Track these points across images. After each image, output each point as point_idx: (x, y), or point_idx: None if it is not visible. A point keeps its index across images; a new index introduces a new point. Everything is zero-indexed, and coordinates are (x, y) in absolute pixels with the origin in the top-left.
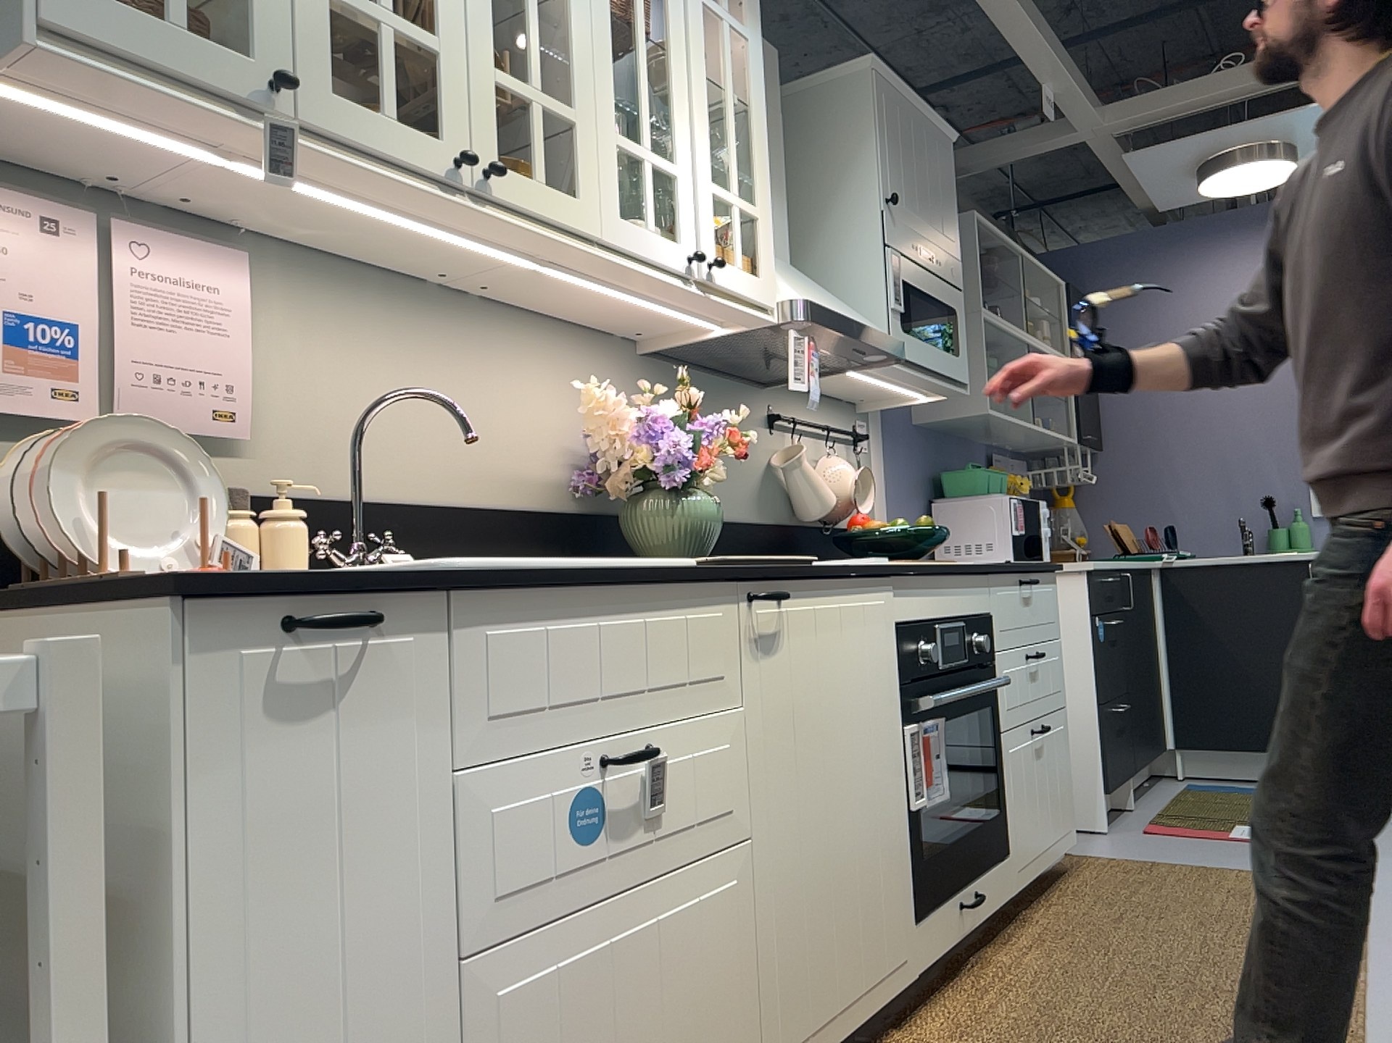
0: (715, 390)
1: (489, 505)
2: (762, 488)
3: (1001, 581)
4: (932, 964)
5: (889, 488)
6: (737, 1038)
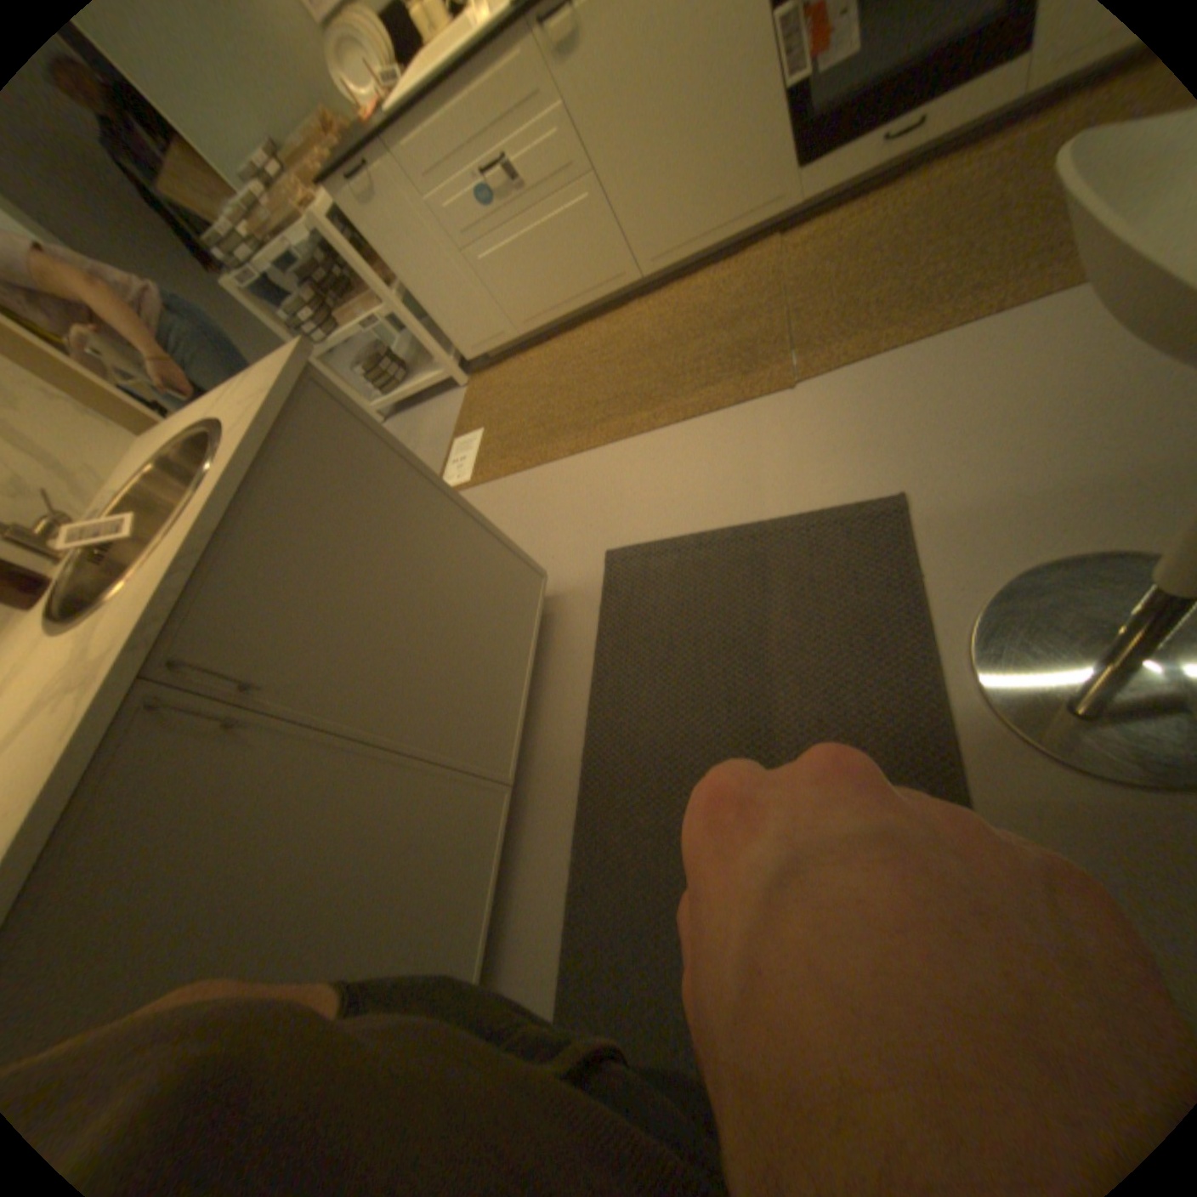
0: None
1: None
2: None
3: None
4: (828, 187)
5: None
6: (612, 254)
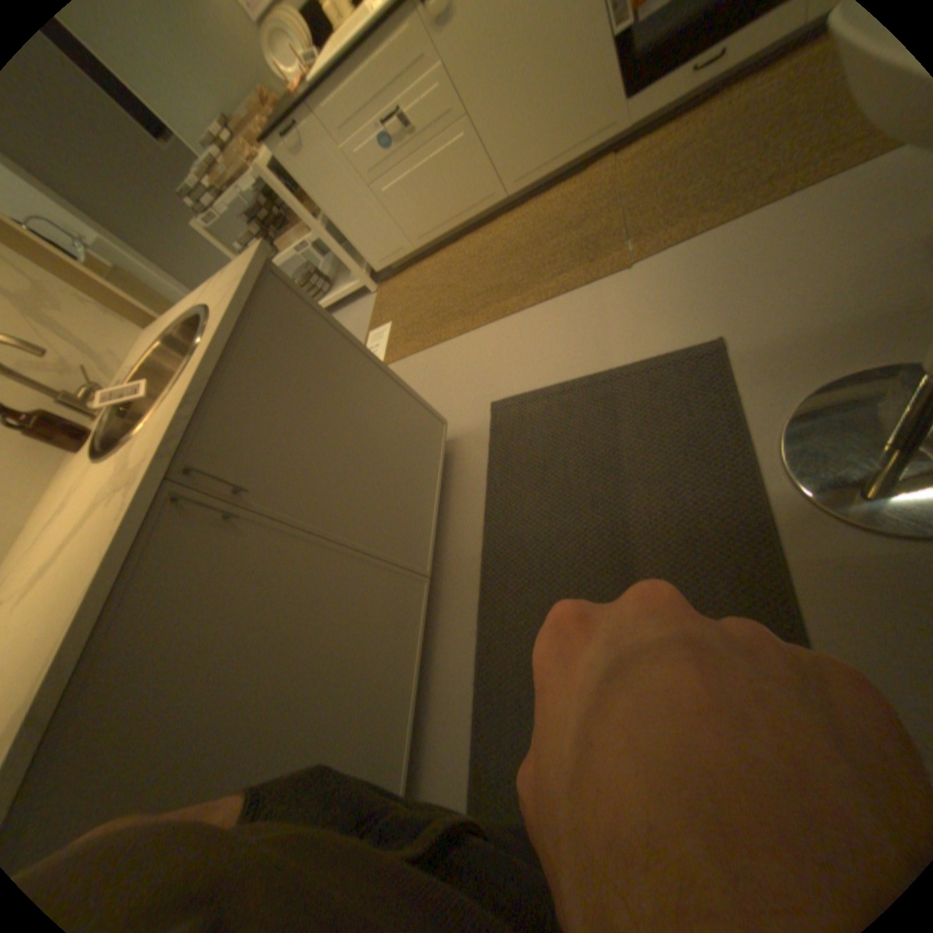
0: None
1: None
2: None
3: None
4: (650, 113)
5: None
6: (484, 180)
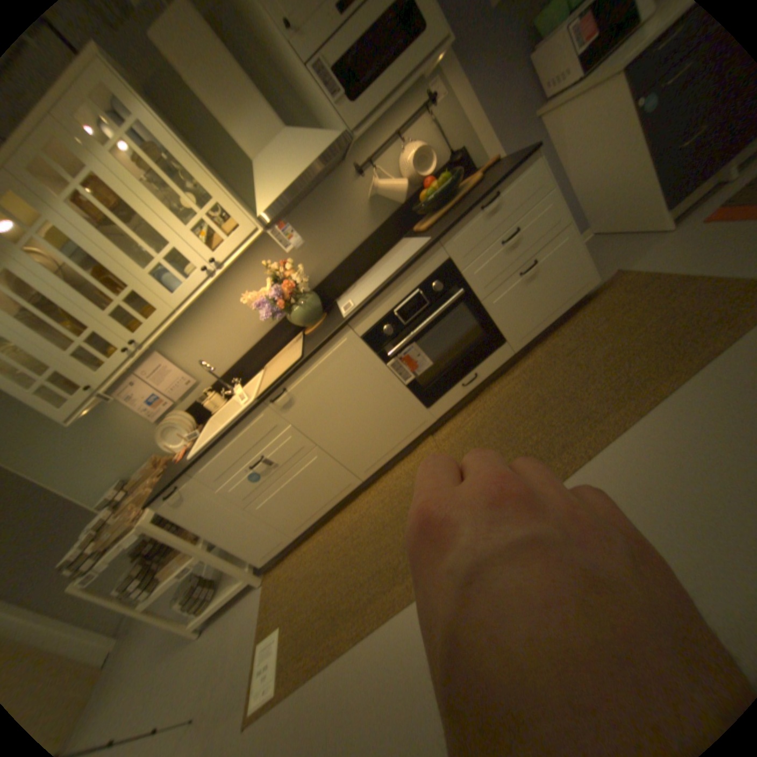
0: (317, 200)
1: (262, 336)
2: (370, 211)
3: (453, 232)
4: (447, 411)
5: (476, 95)
6: (342, 477)
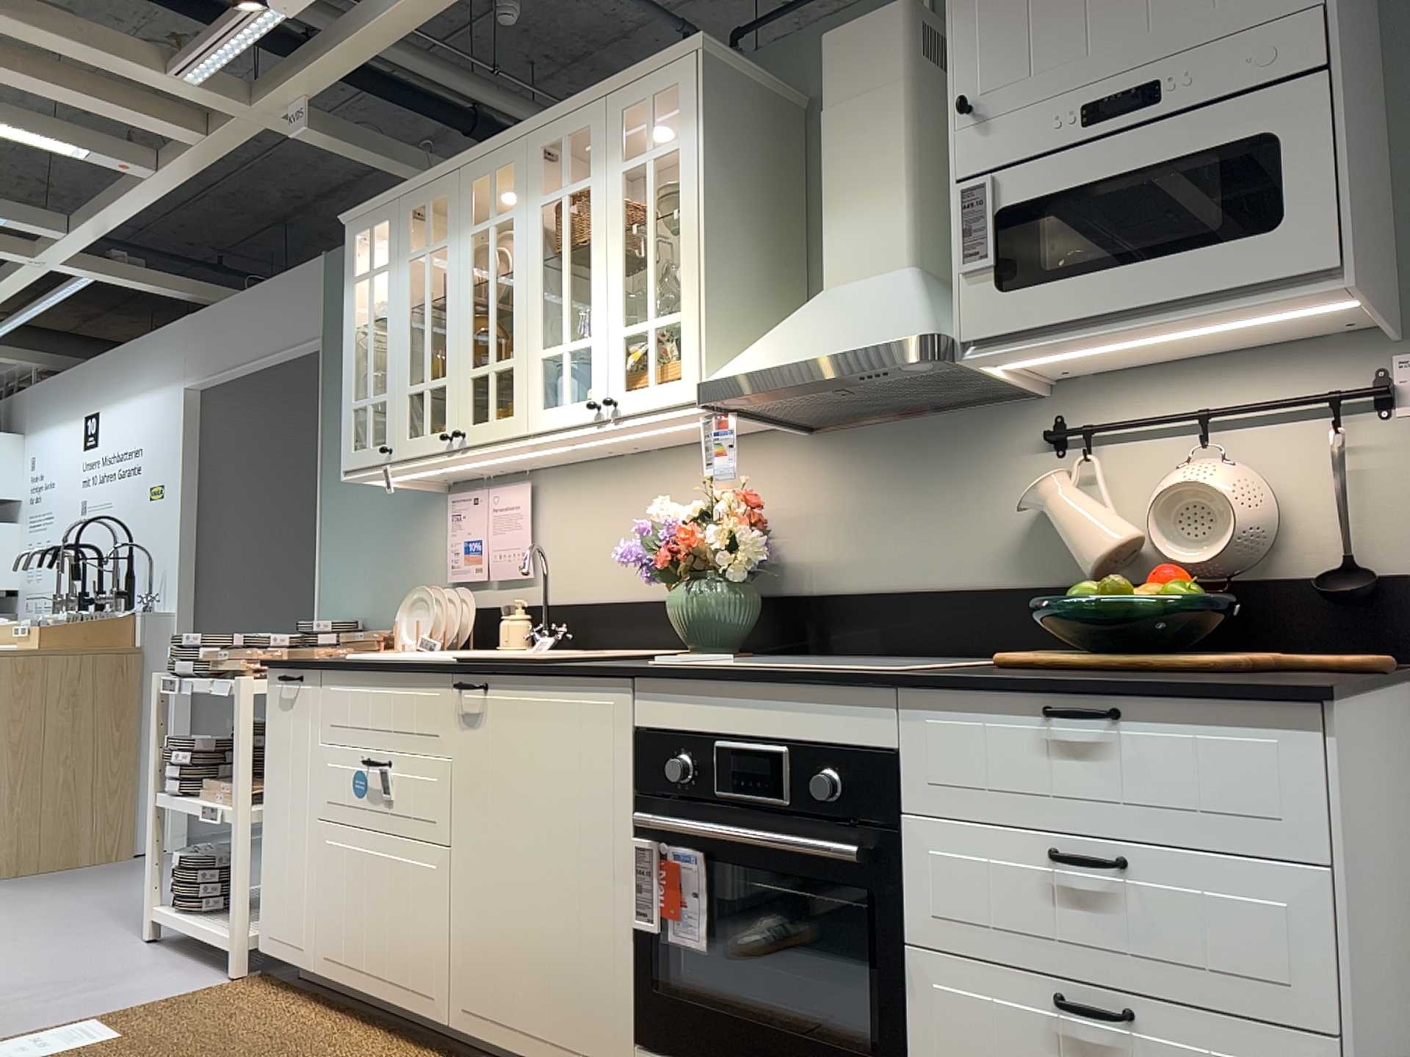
0: (925, 435)
1: (655, 598)
2: (1018, 538)
3: (938, 702)
4: None
5: None
6: (429, 963)
